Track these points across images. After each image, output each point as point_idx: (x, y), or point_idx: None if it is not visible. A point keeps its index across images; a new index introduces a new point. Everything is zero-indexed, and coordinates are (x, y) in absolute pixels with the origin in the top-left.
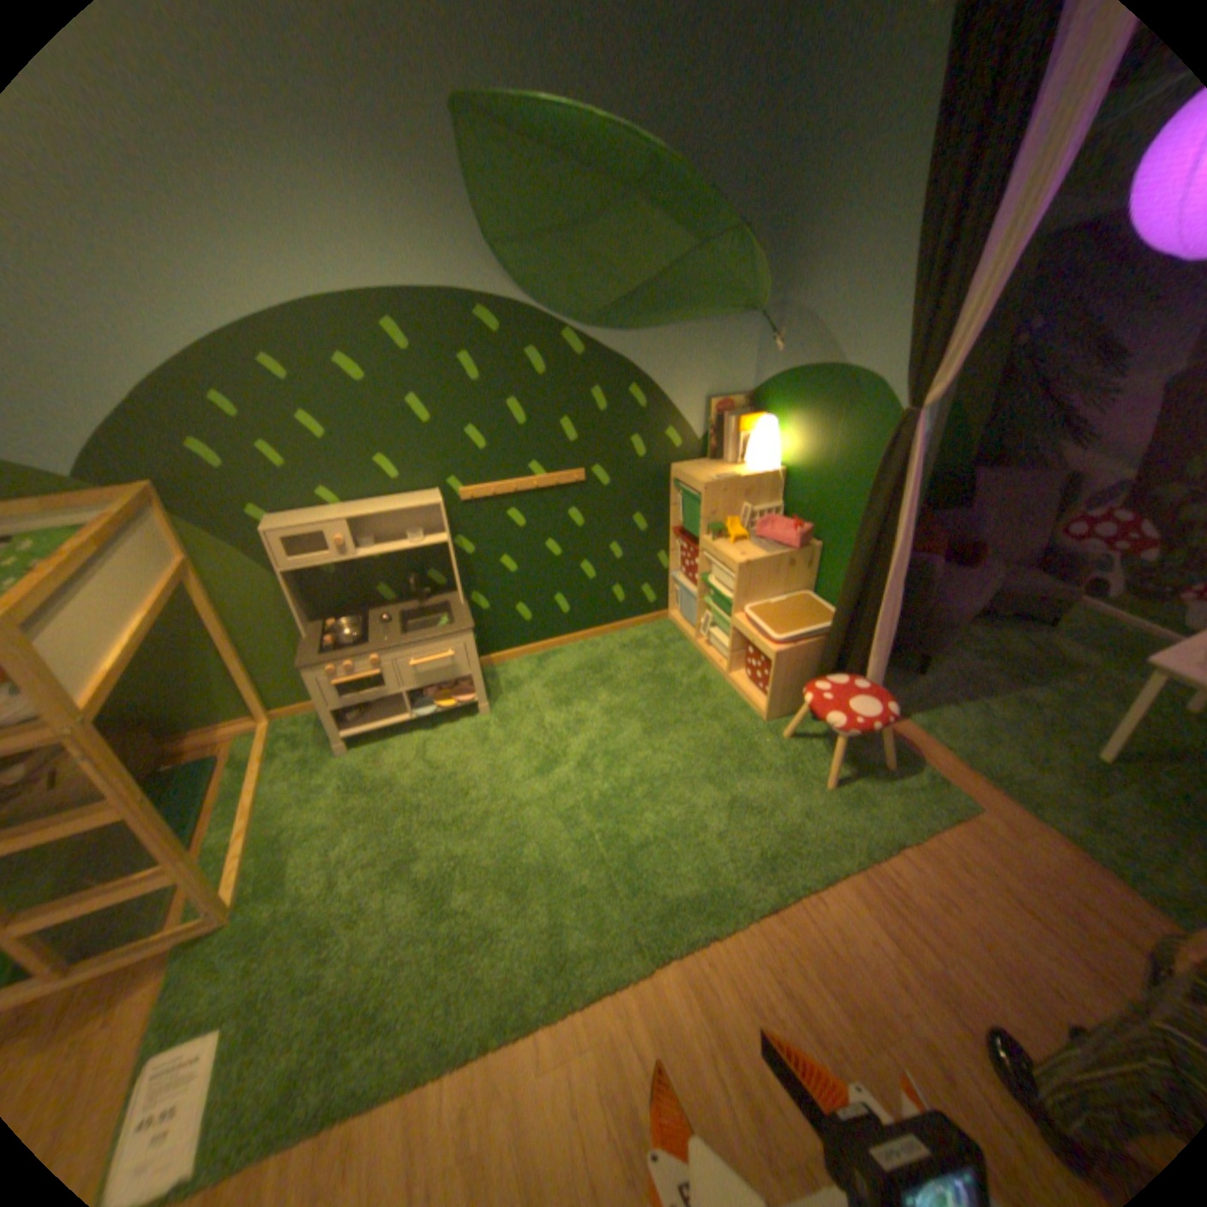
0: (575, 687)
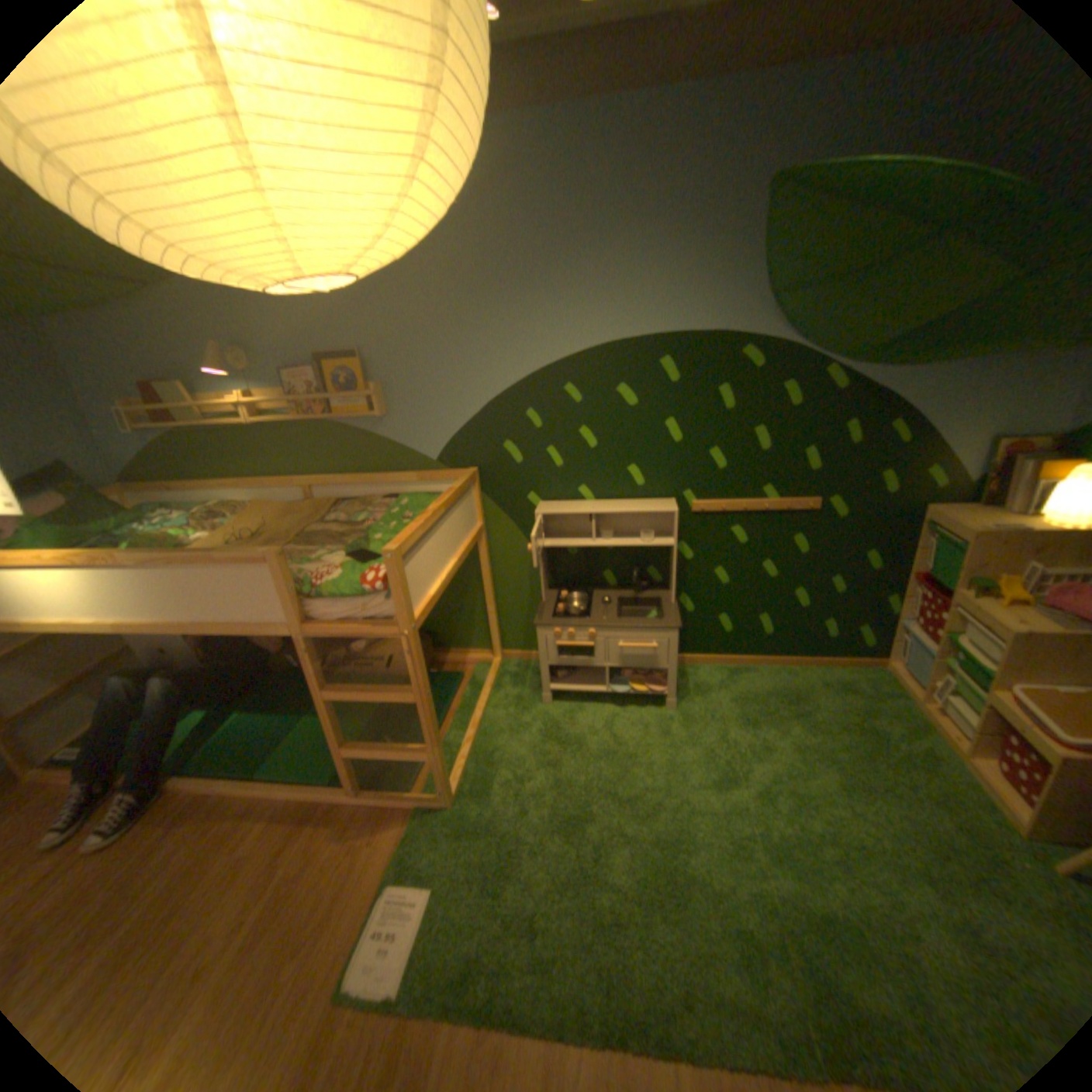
0: (766, 712)
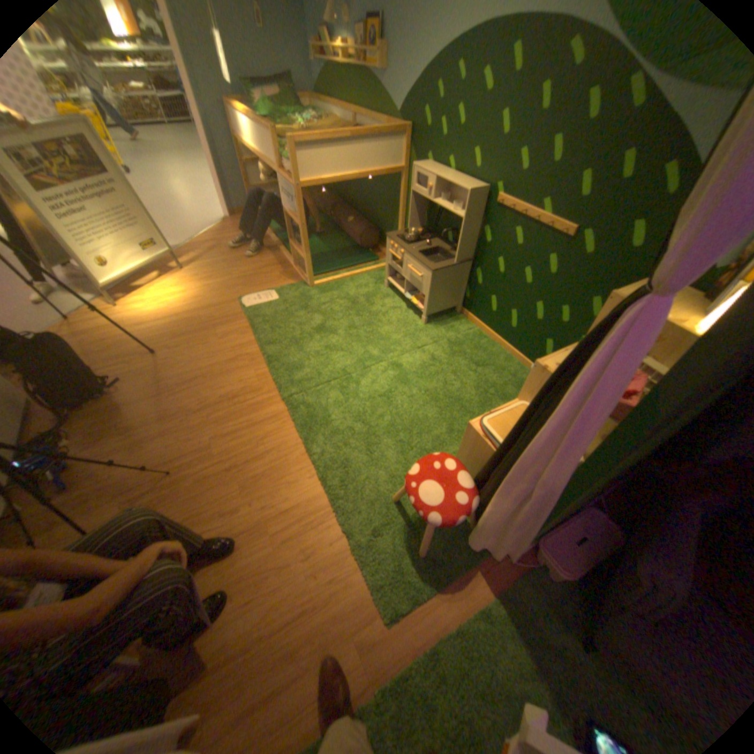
0: (458, 357)
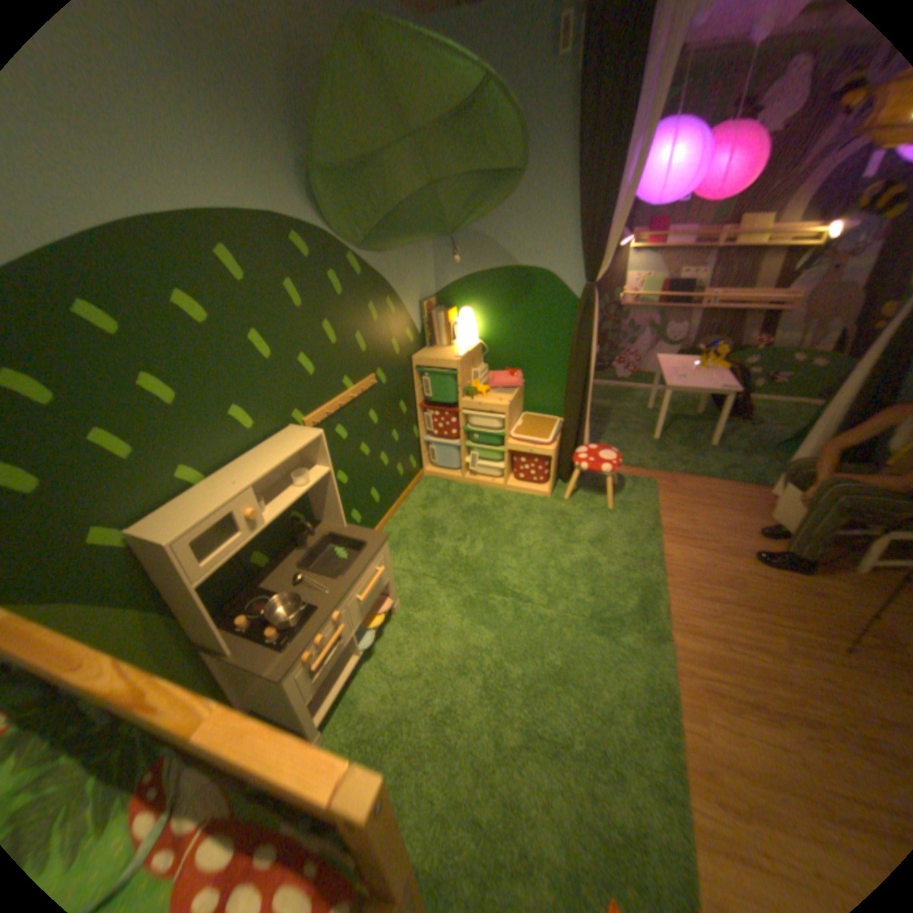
0: (429, 549)
